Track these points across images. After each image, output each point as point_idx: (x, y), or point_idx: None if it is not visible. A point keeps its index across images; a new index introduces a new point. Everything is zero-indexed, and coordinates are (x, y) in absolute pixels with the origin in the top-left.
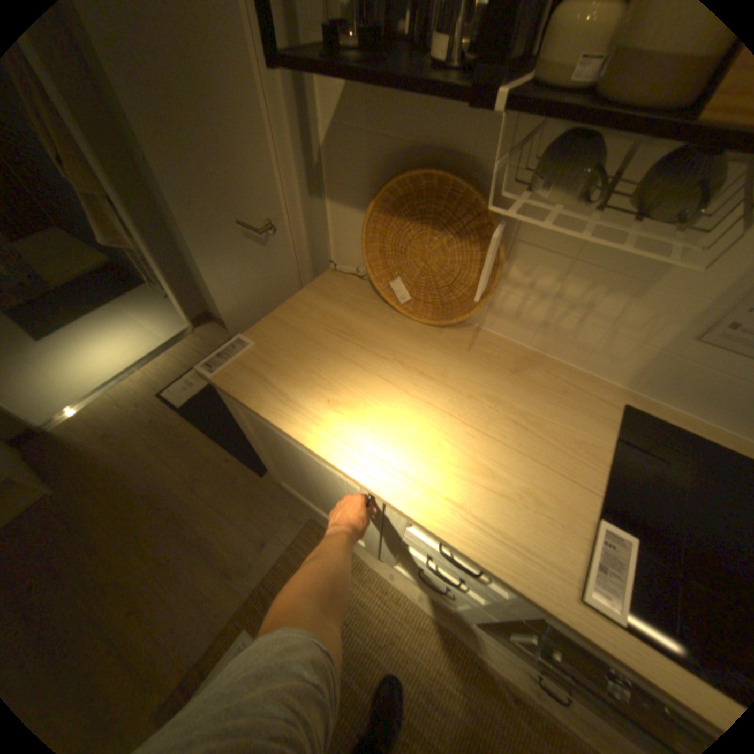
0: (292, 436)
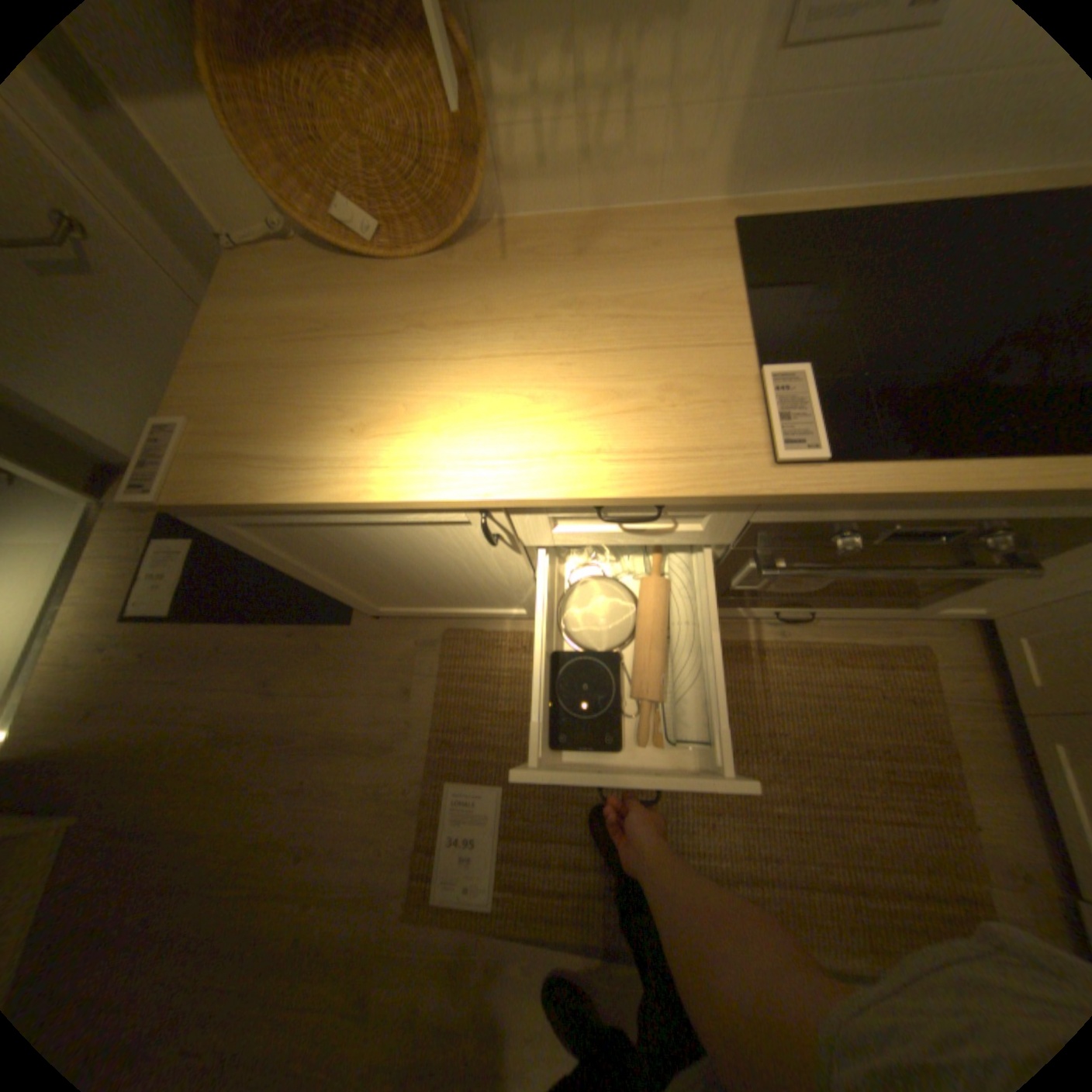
0: (330, 505)
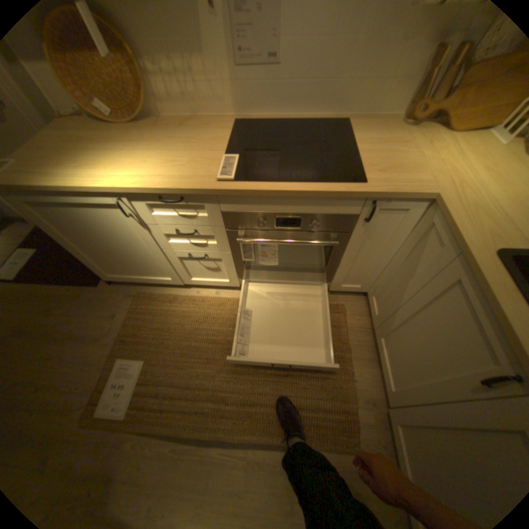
0: (56, 190)
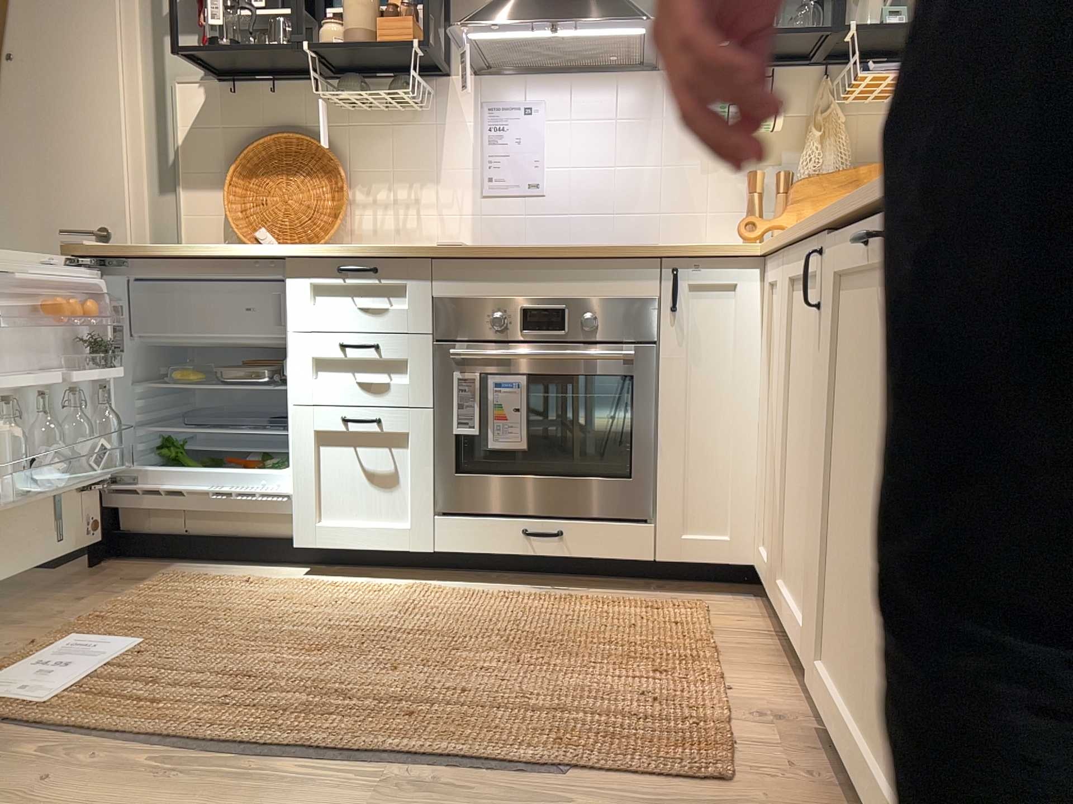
0: (182, 259)
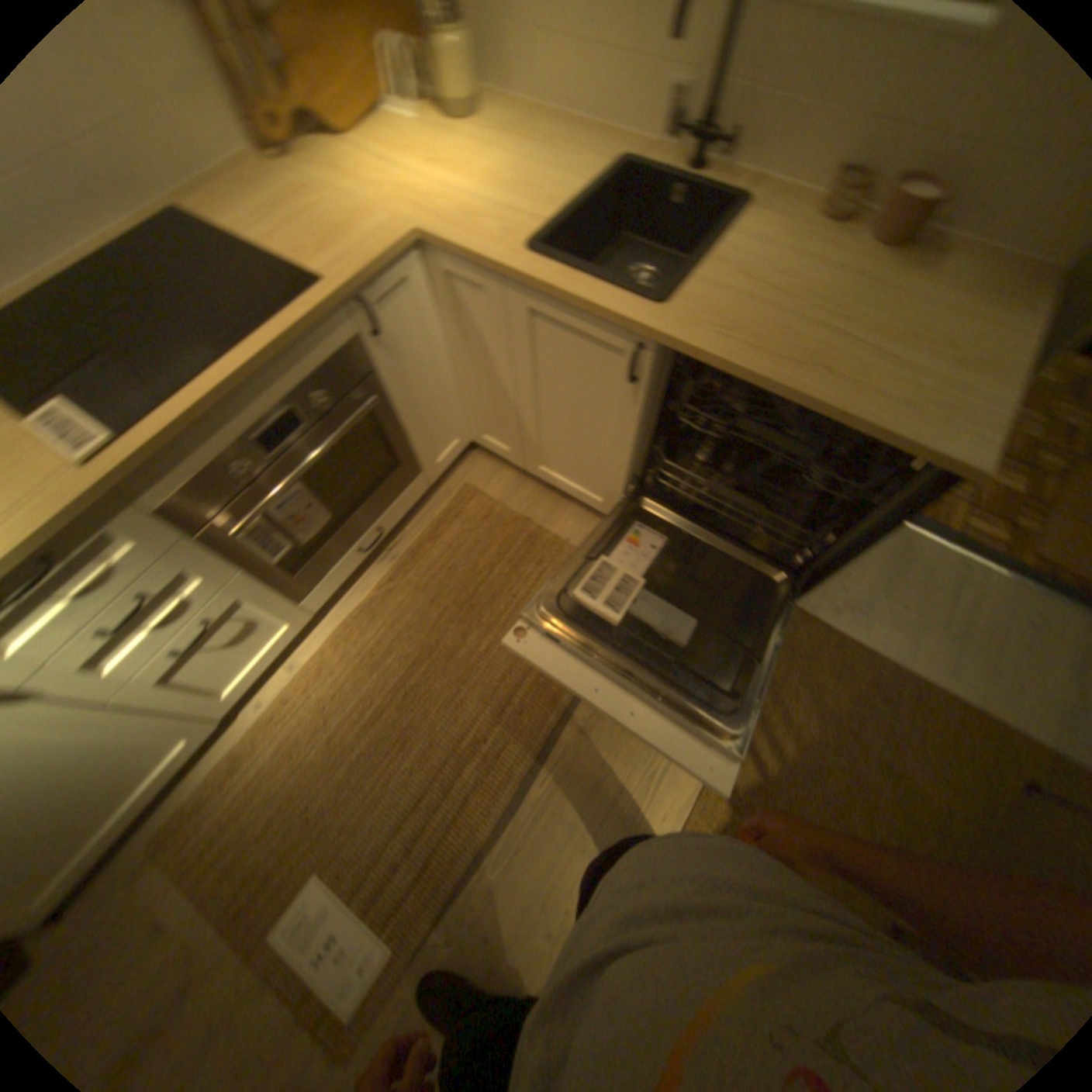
0: None
